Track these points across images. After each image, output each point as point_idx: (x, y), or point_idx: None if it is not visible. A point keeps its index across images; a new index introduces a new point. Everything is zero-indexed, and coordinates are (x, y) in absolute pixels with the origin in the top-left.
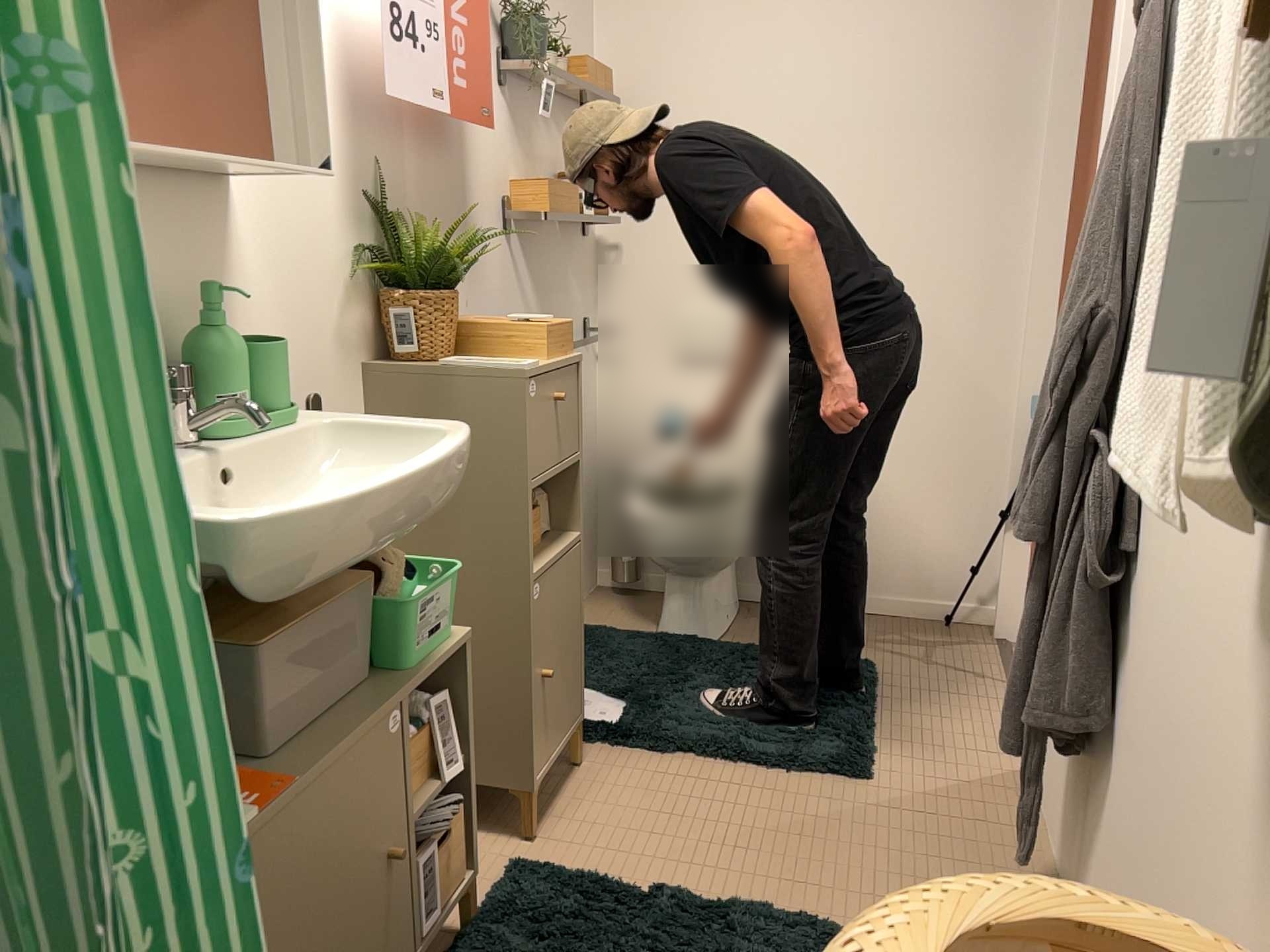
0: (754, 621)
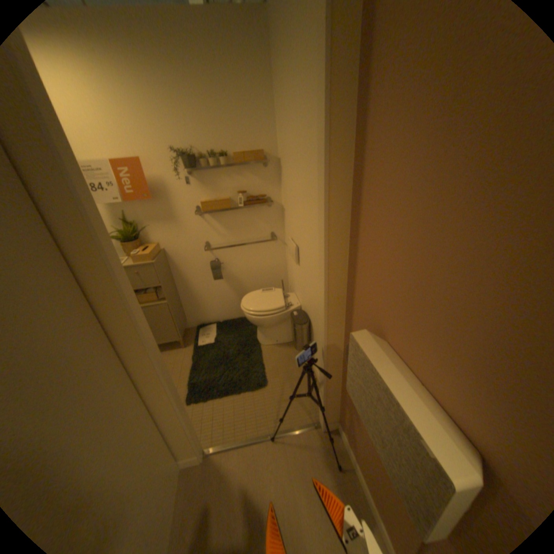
0: (286, 347)
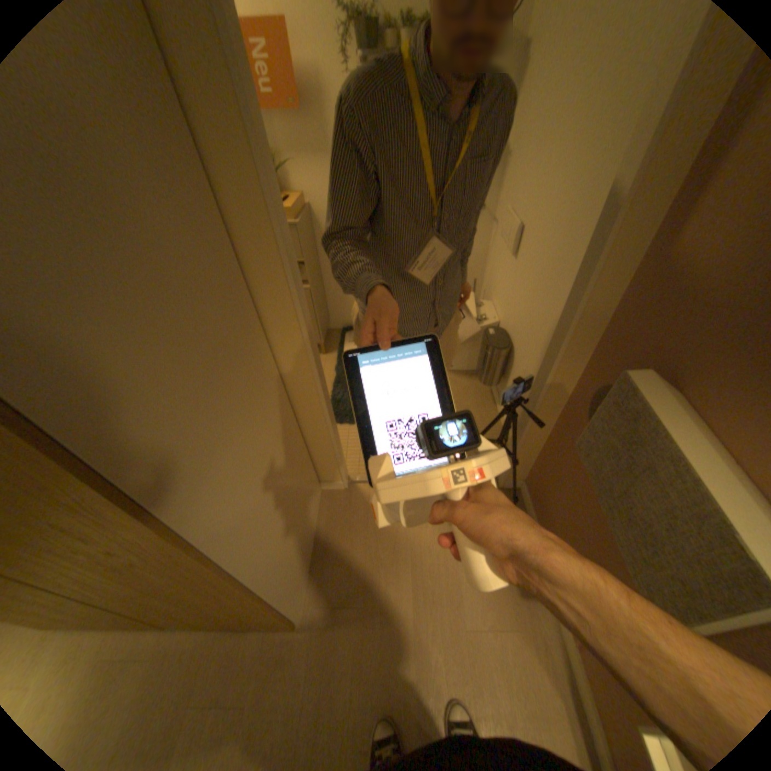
0: (463, 377)
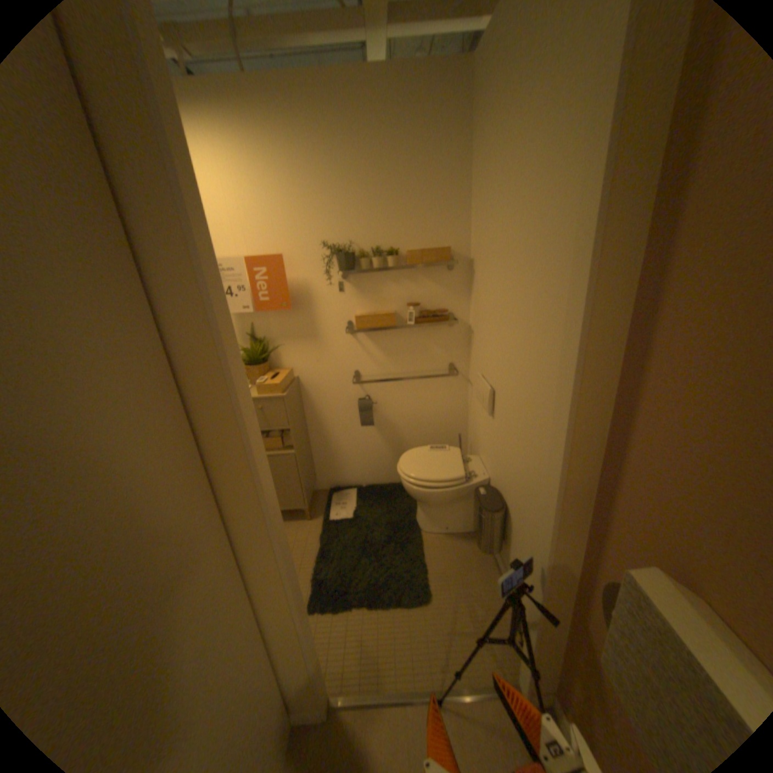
0: (462, 541)
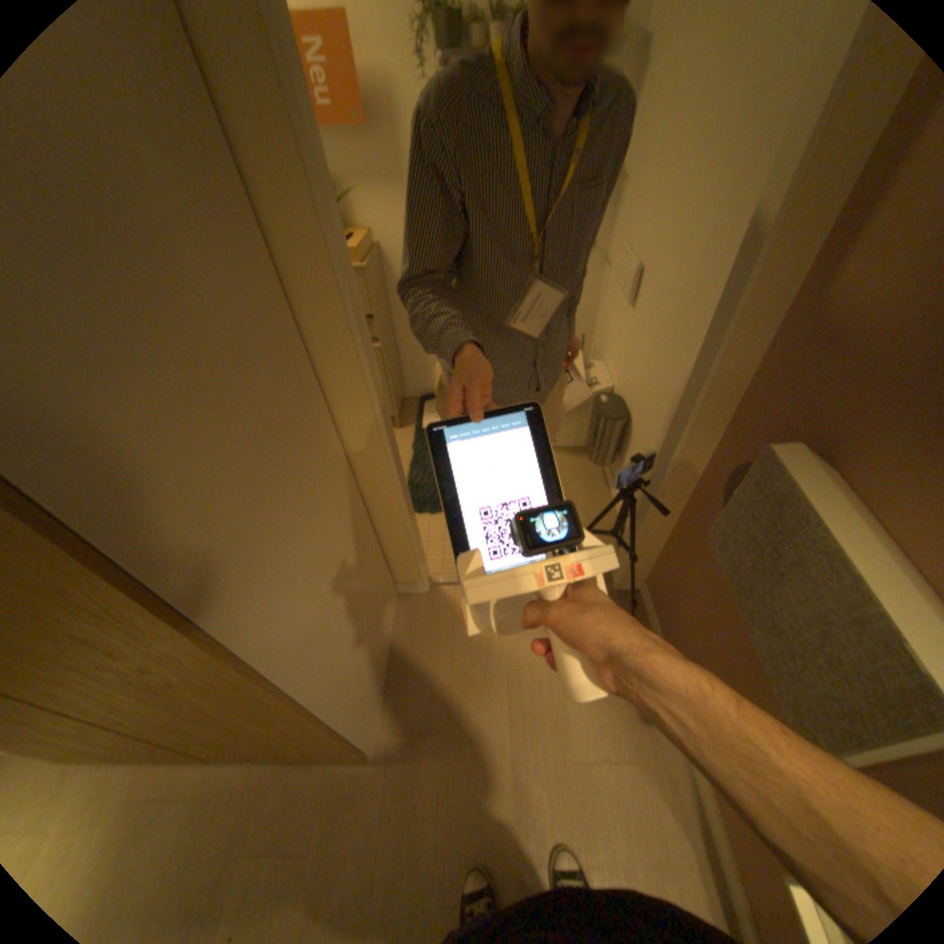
0: (569, 455)
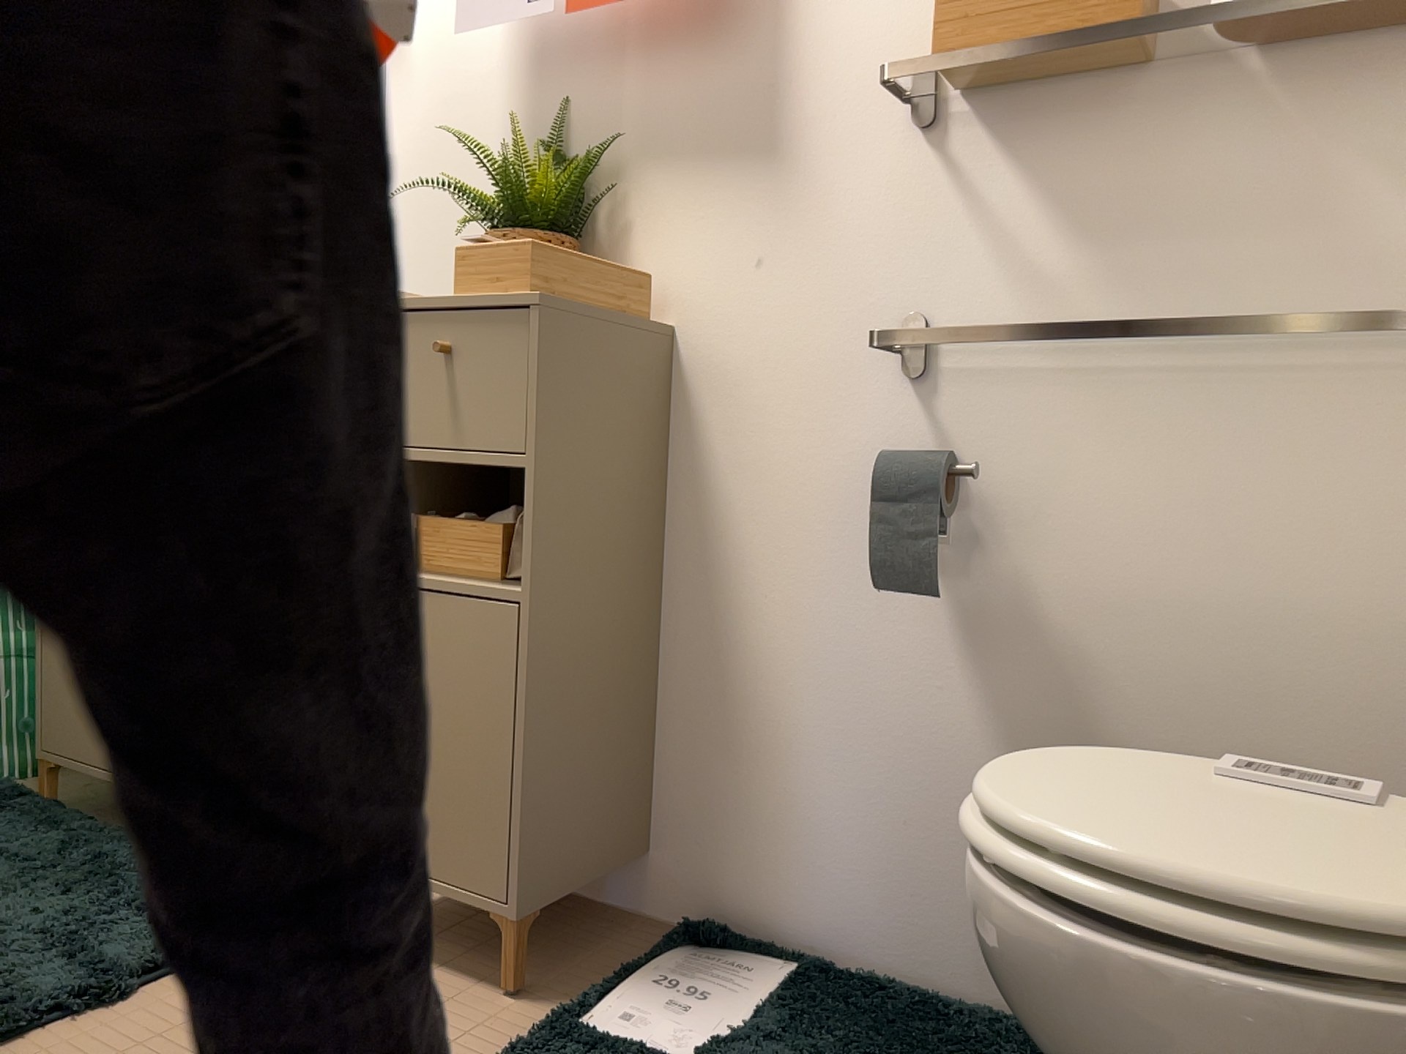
0: None
